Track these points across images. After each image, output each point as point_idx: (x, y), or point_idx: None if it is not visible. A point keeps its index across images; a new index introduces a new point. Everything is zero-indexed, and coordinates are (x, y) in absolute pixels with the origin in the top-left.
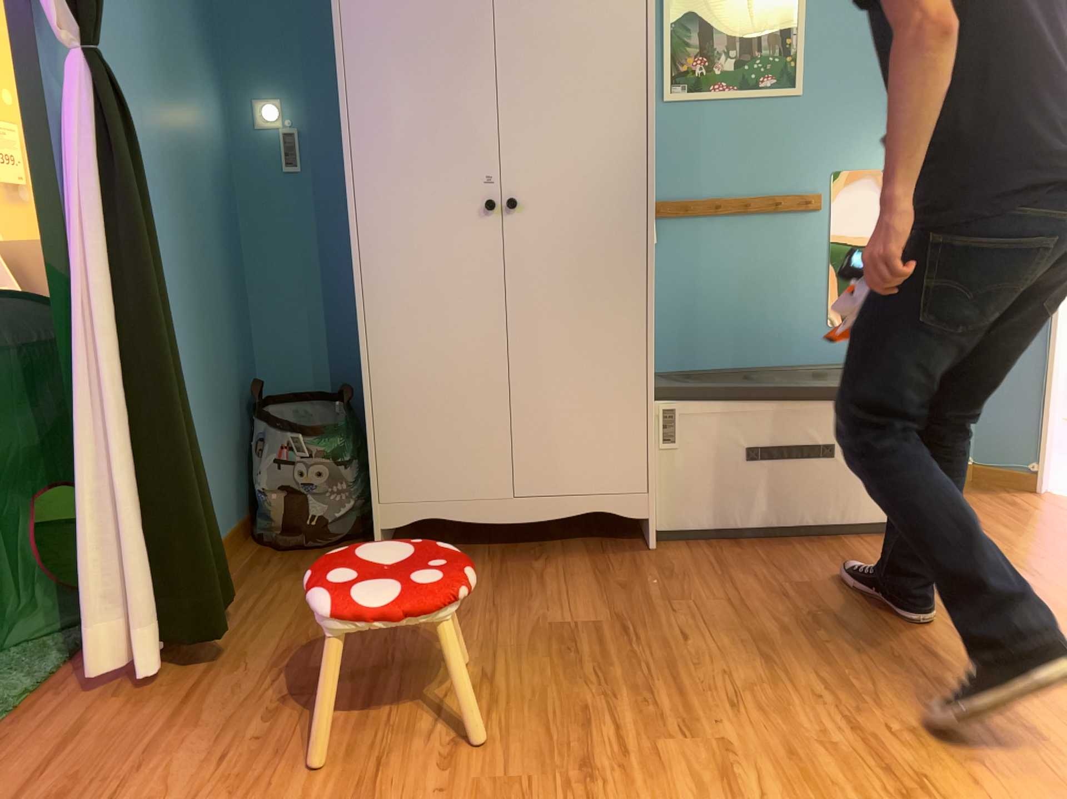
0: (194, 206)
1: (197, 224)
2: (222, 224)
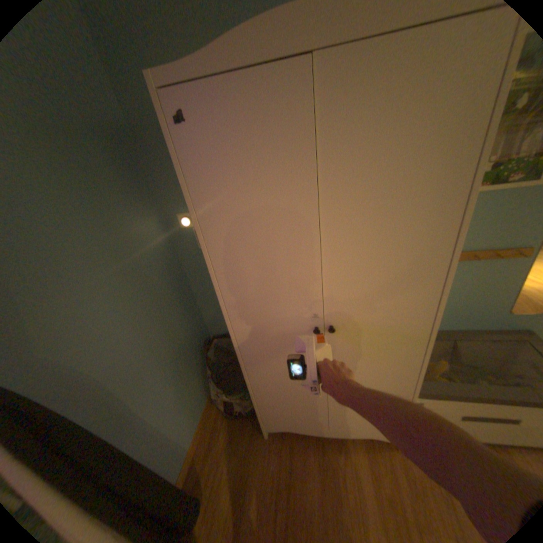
0: (149, 302)
1: (153, 310)
2: (170, 289)
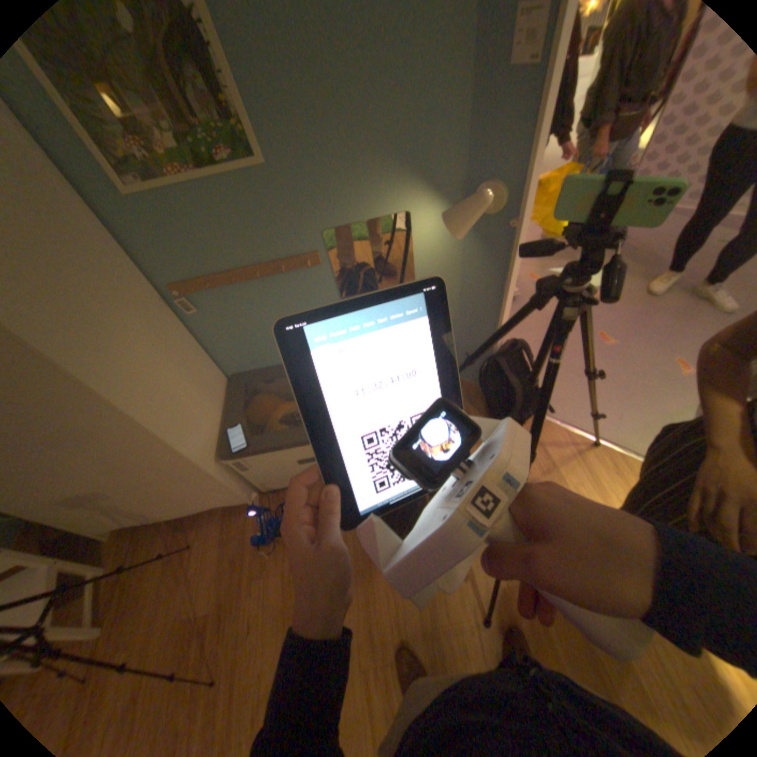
0: None
1: None
2: None
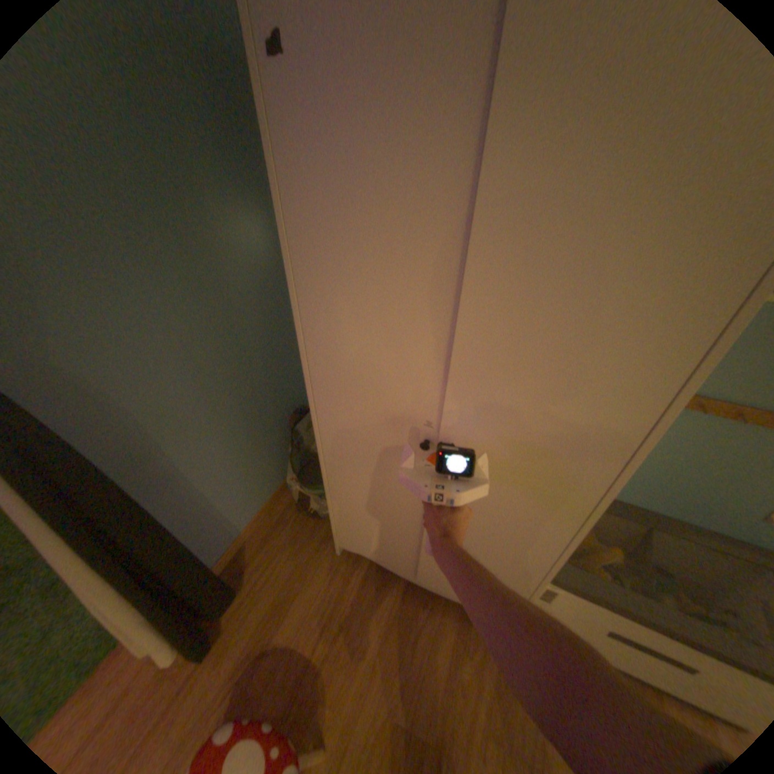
0: (226, 335)
1: (230, 347)
2: (262, 326)
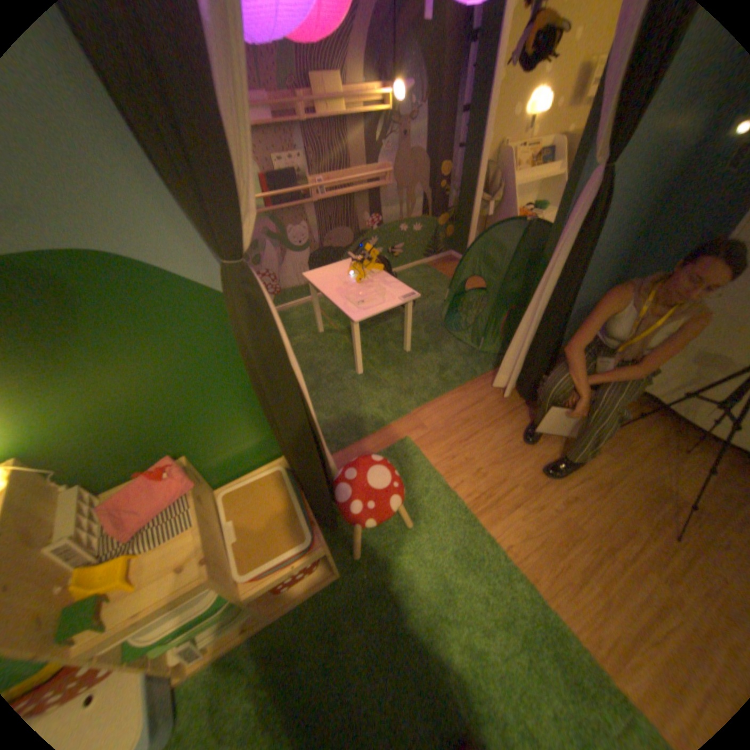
0: (638, 202)
1: (633, 212)
2: (651, 205)
